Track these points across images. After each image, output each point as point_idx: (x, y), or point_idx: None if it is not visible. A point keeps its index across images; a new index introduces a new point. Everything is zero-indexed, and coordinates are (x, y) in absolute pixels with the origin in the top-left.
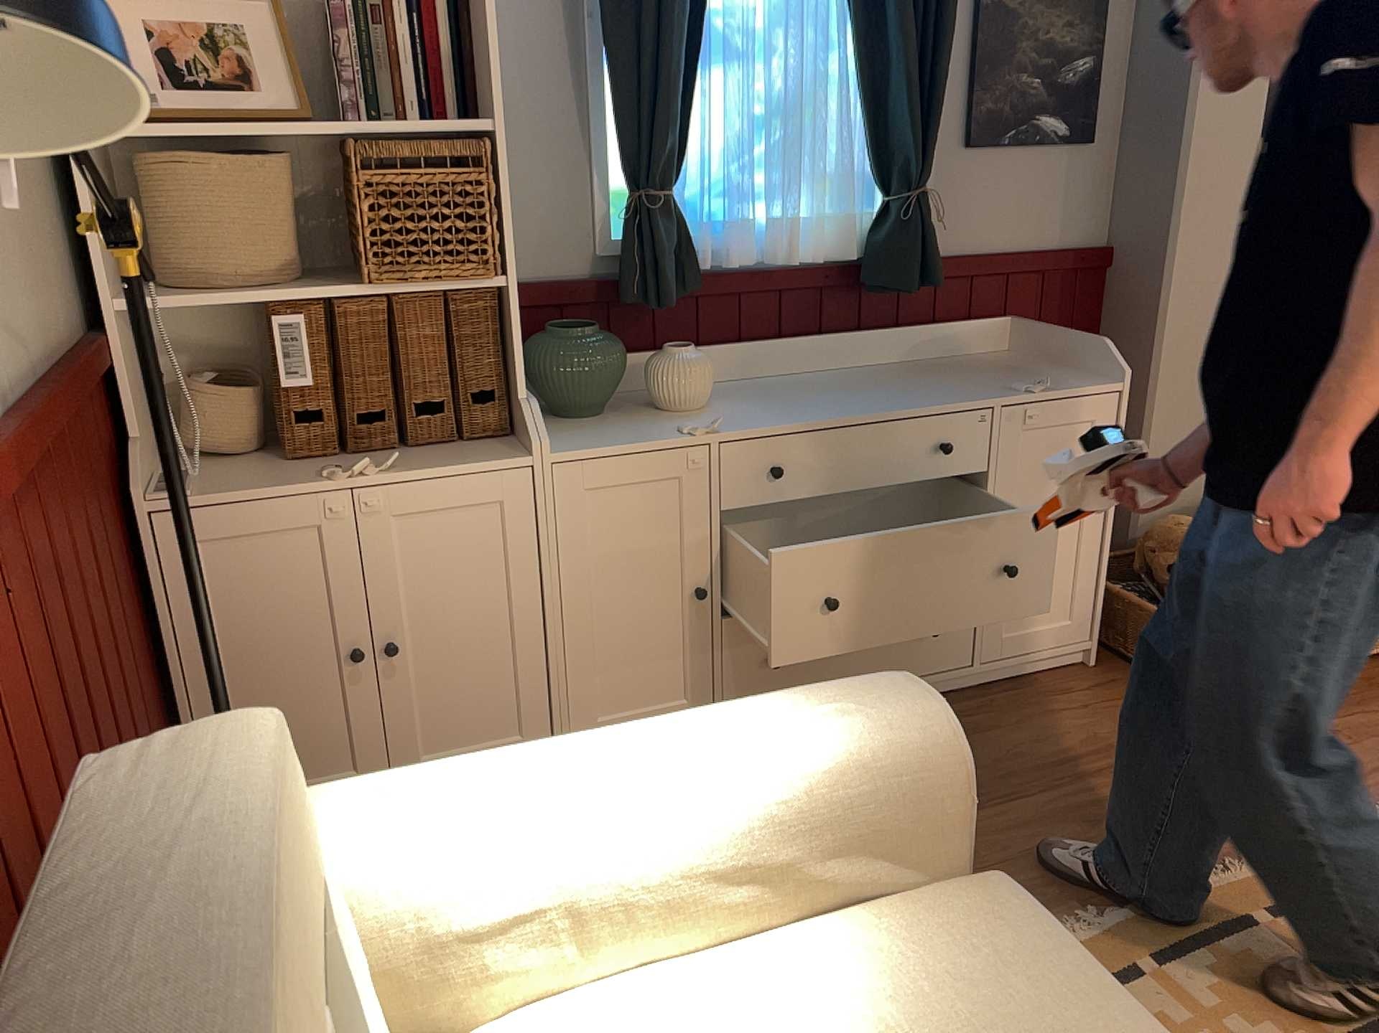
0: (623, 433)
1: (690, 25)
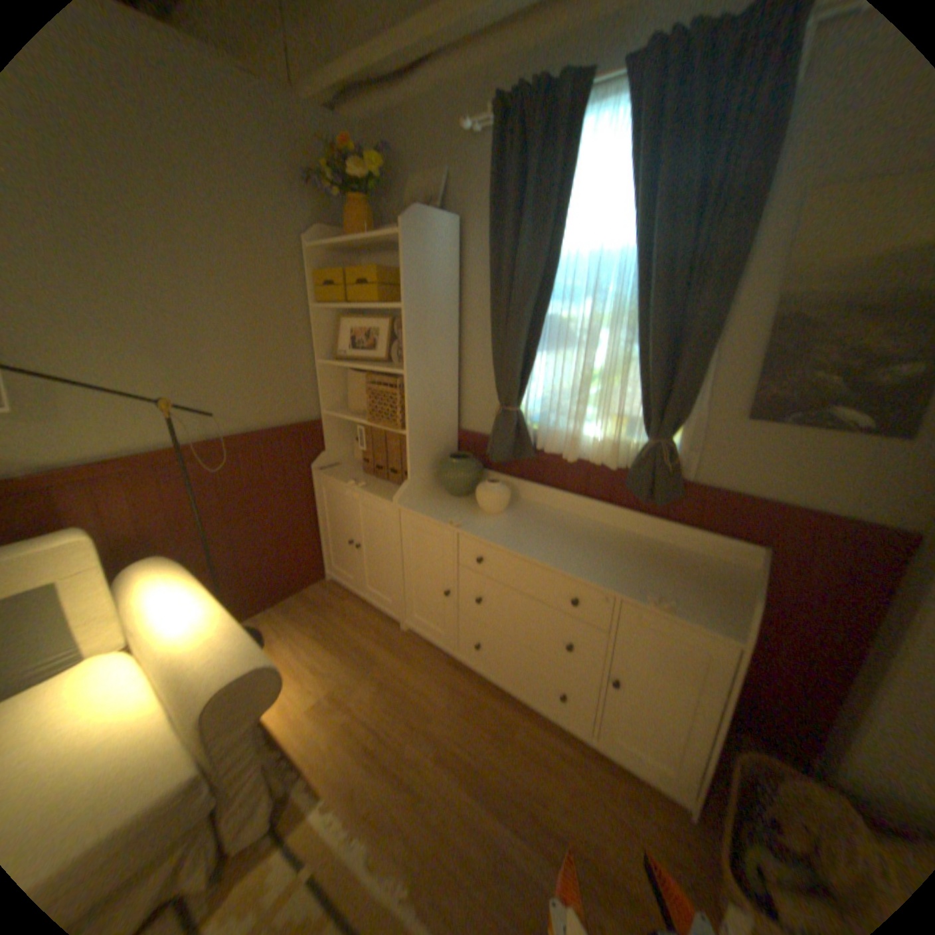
0: (442, 508)
1: (531, 328)
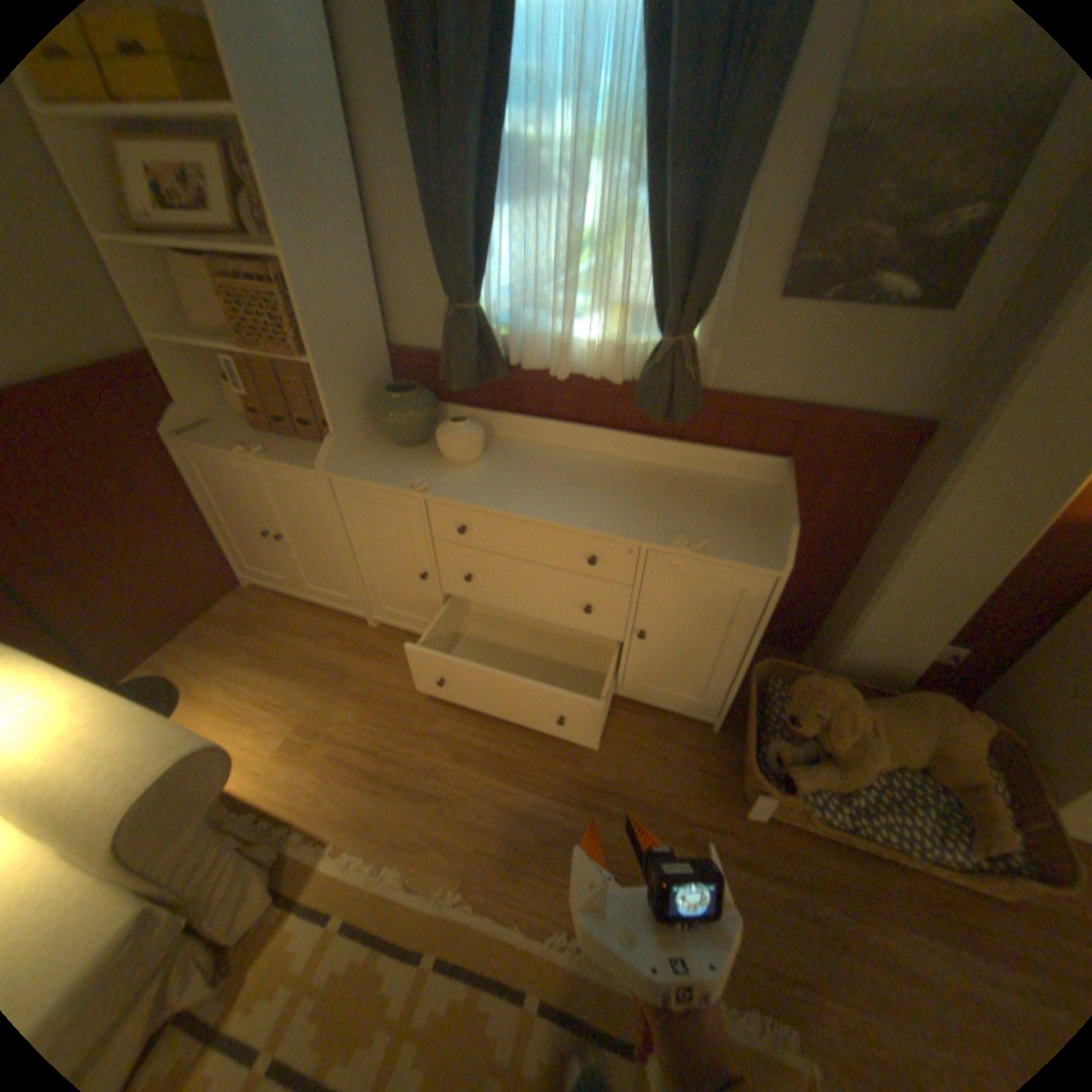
0: (393, 468)
1: (481, 159)
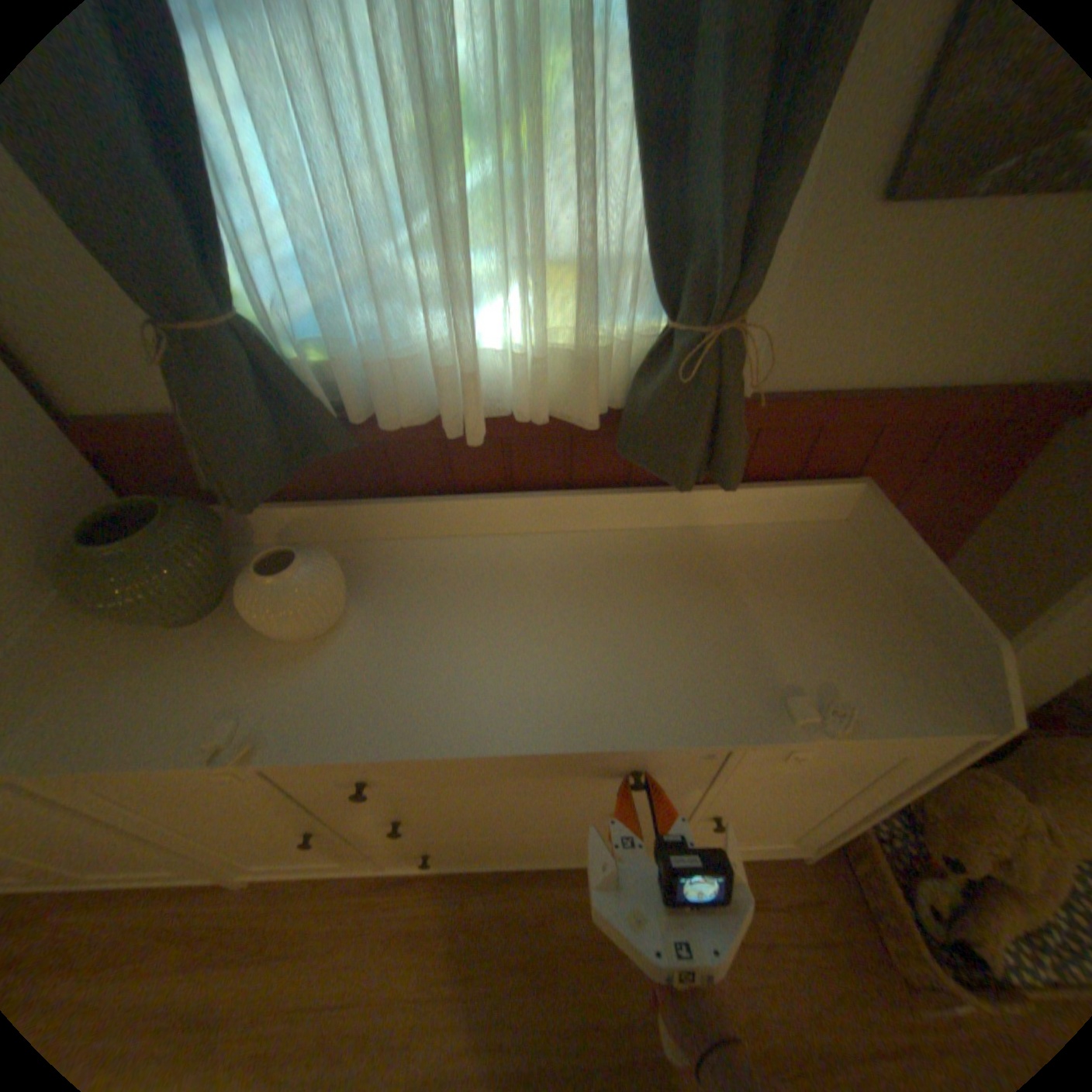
0: (159, 698)
1: None
